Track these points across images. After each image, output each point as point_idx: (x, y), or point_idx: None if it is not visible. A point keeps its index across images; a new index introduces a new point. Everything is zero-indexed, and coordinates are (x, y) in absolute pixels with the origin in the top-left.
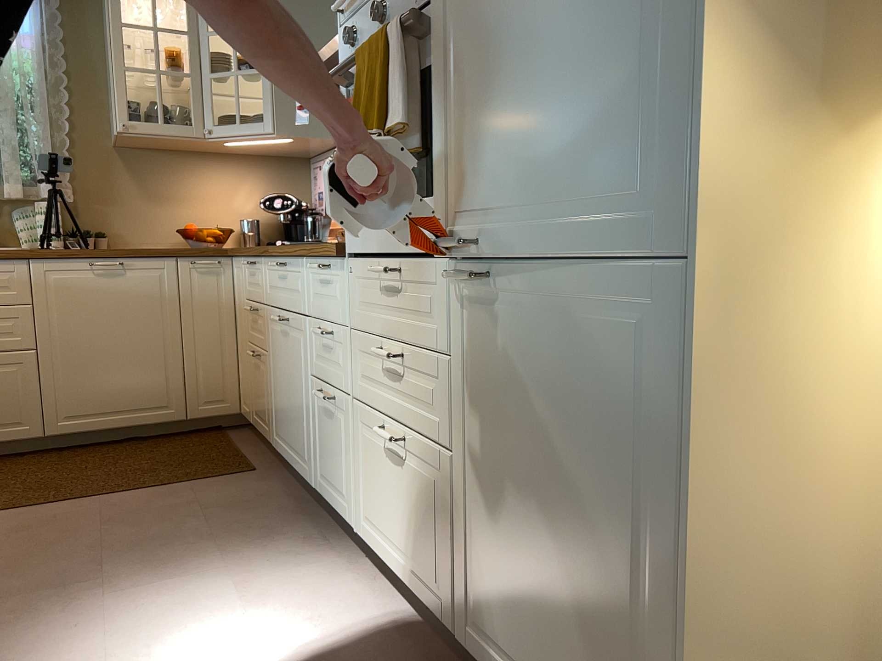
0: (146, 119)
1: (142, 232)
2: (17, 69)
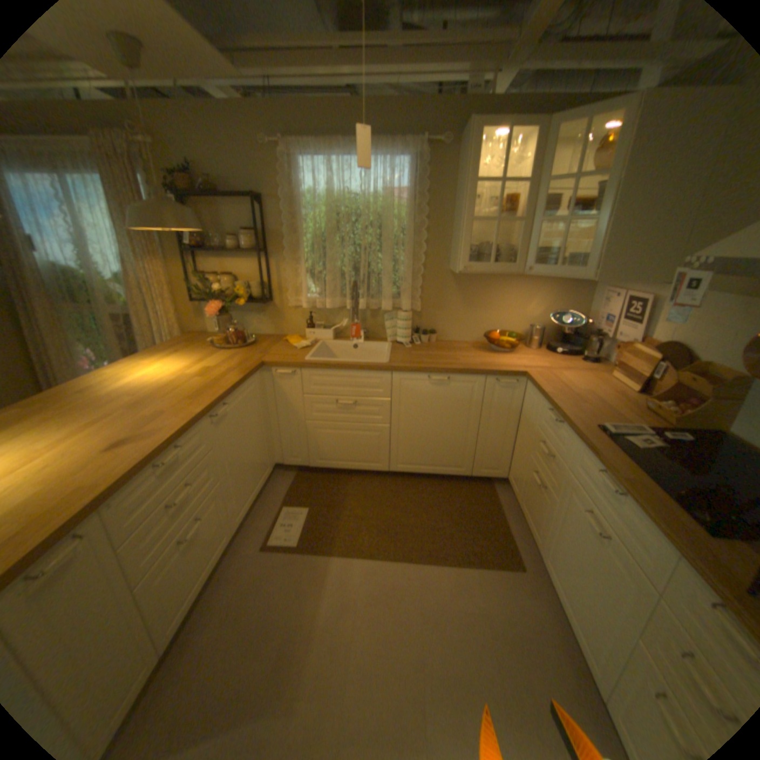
0: (480, 257)
1: (458, 330)
2: (396, 216)
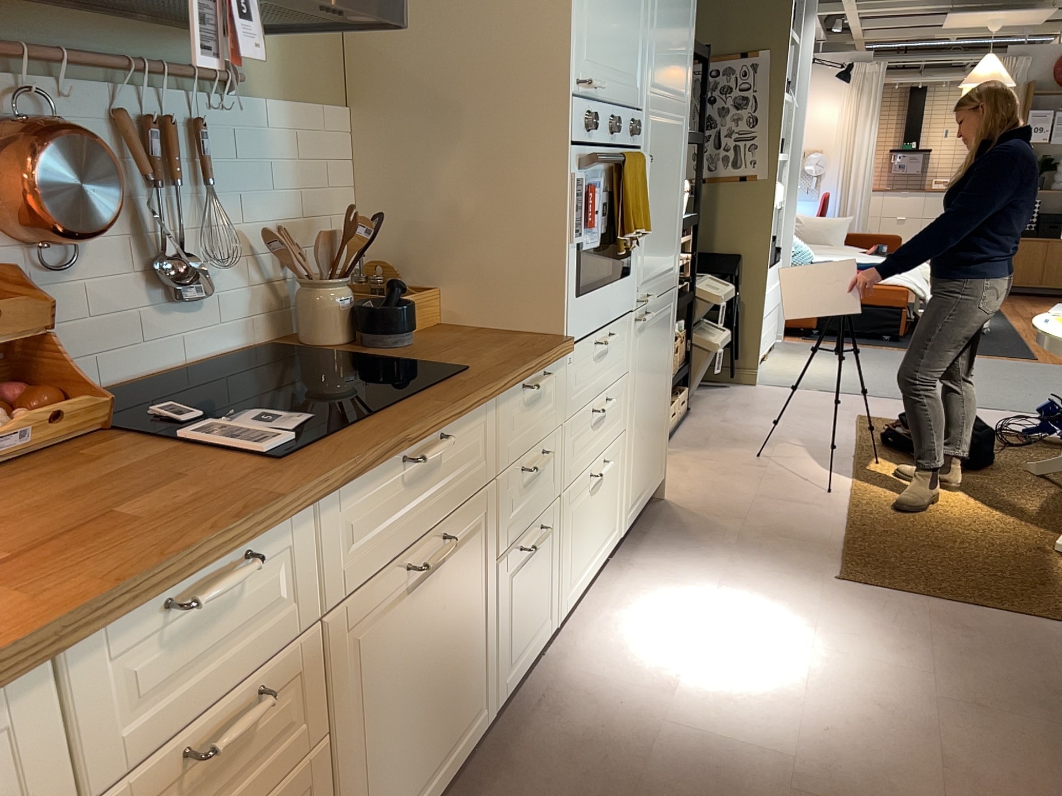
0: None
1: None
2: None
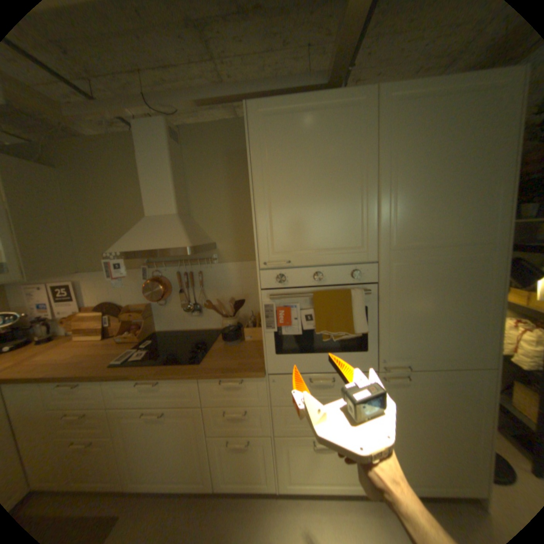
0: None
1: None
2: None
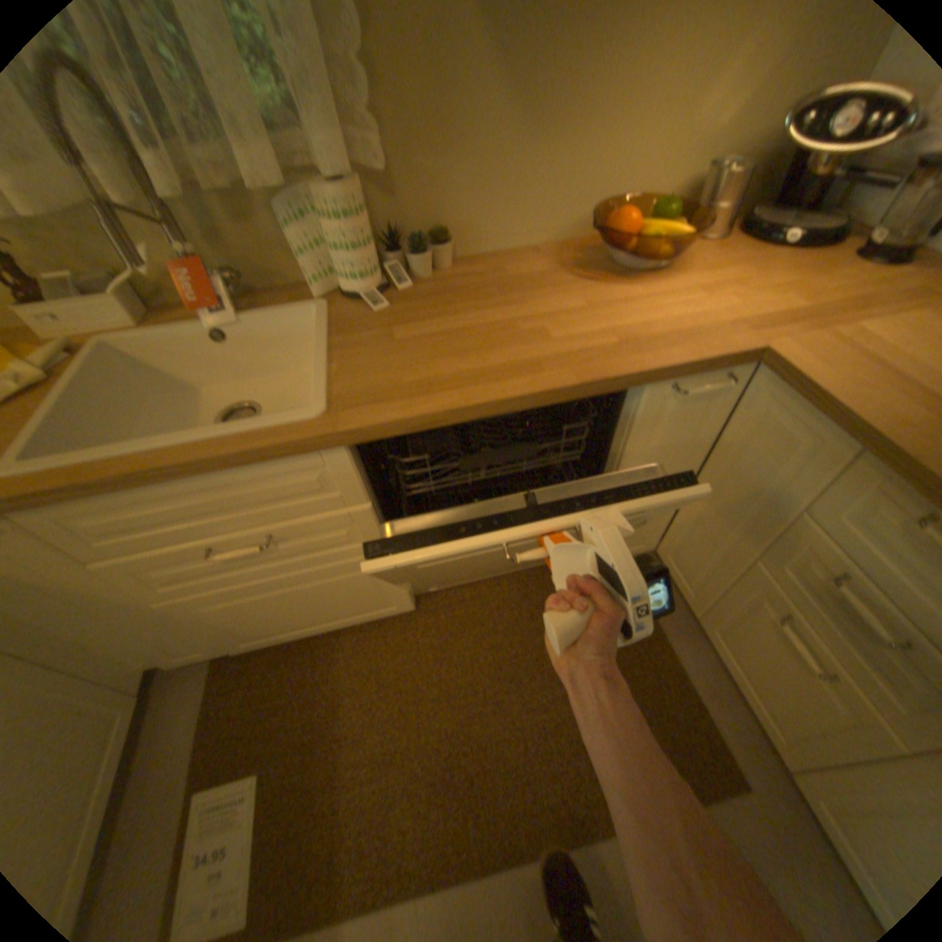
0: None
1: (511, 212)
2: None
